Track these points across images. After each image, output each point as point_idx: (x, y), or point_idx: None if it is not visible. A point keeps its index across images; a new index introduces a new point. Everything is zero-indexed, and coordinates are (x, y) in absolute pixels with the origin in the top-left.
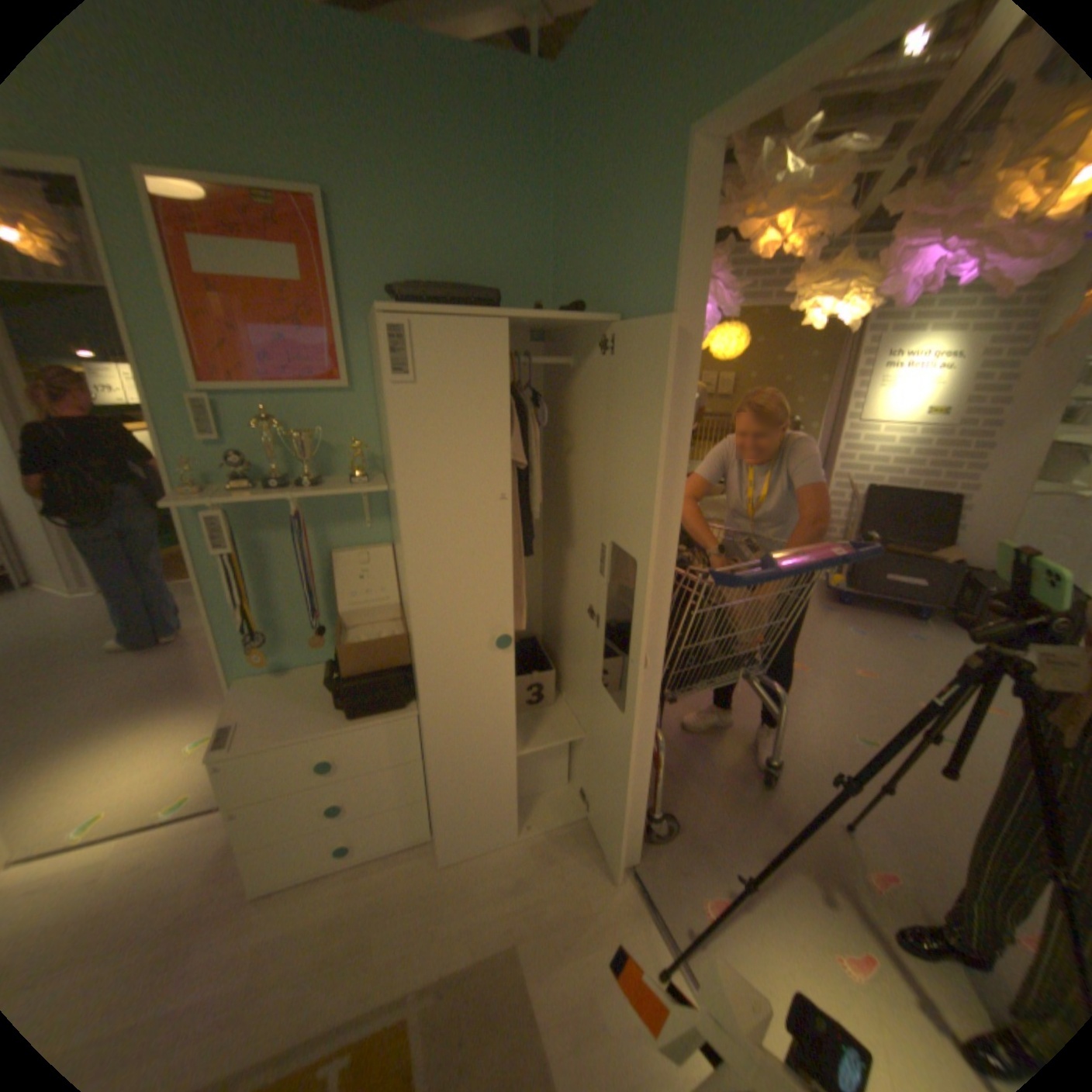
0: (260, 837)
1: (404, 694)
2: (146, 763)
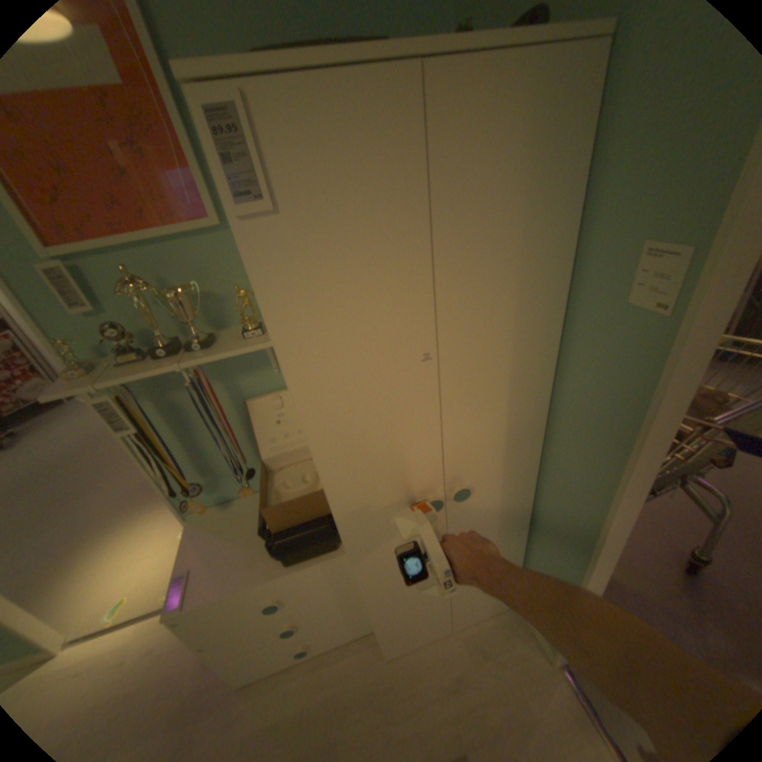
0: (230, 655)
1: (335, 540)
2: (152, 550)
